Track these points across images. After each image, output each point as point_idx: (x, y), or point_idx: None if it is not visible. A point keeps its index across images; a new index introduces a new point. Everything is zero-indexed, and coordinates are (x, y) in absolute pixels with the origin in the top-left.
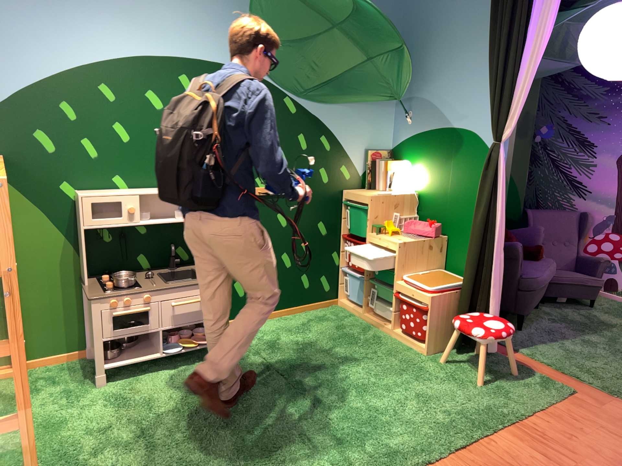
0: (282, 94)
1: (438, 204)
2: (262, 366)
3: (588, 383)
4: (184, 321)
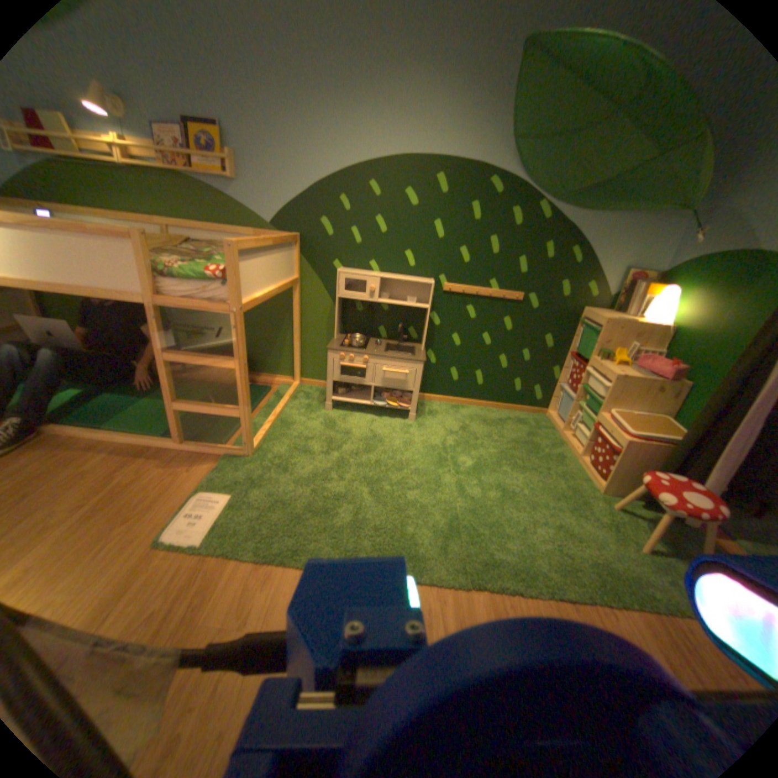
0: (538, 192)
1: (697, 344)
2: (436, 440)
3: None
4: (387, 384)
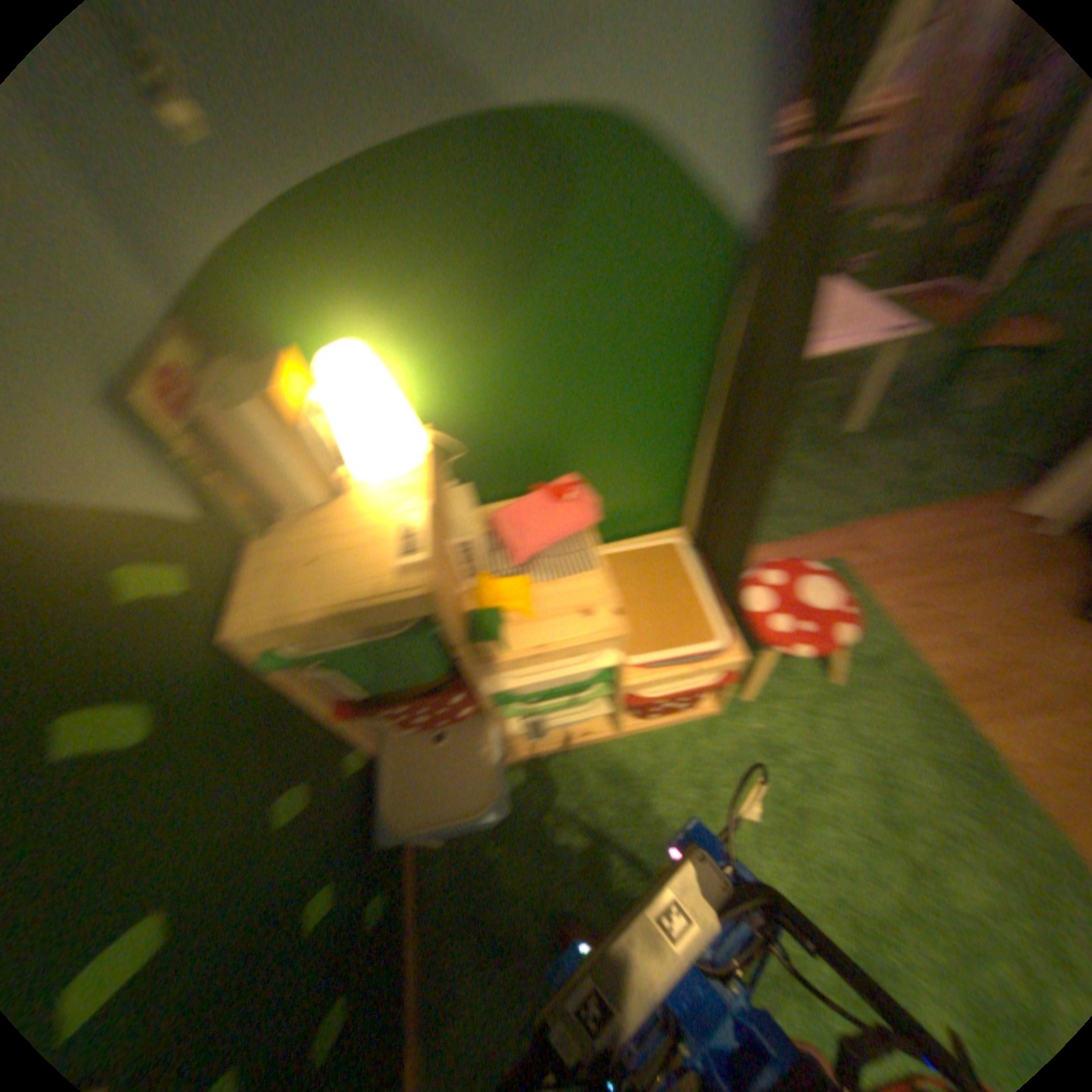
0: None
1: (532, 419)
2: None
3: (828, 528)
4: None
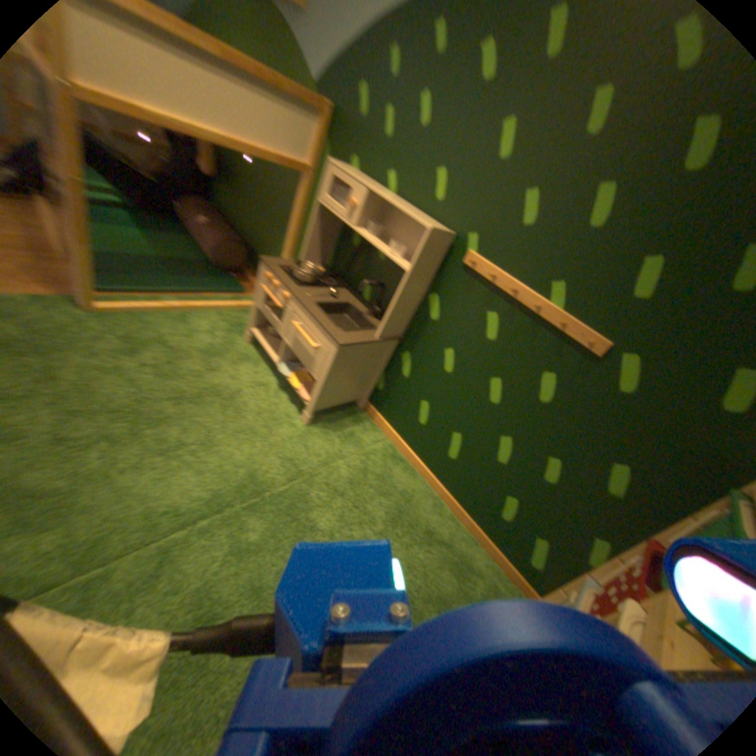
0: None
1: None
2: (283, 472)
3: None
4: (299, 353)
